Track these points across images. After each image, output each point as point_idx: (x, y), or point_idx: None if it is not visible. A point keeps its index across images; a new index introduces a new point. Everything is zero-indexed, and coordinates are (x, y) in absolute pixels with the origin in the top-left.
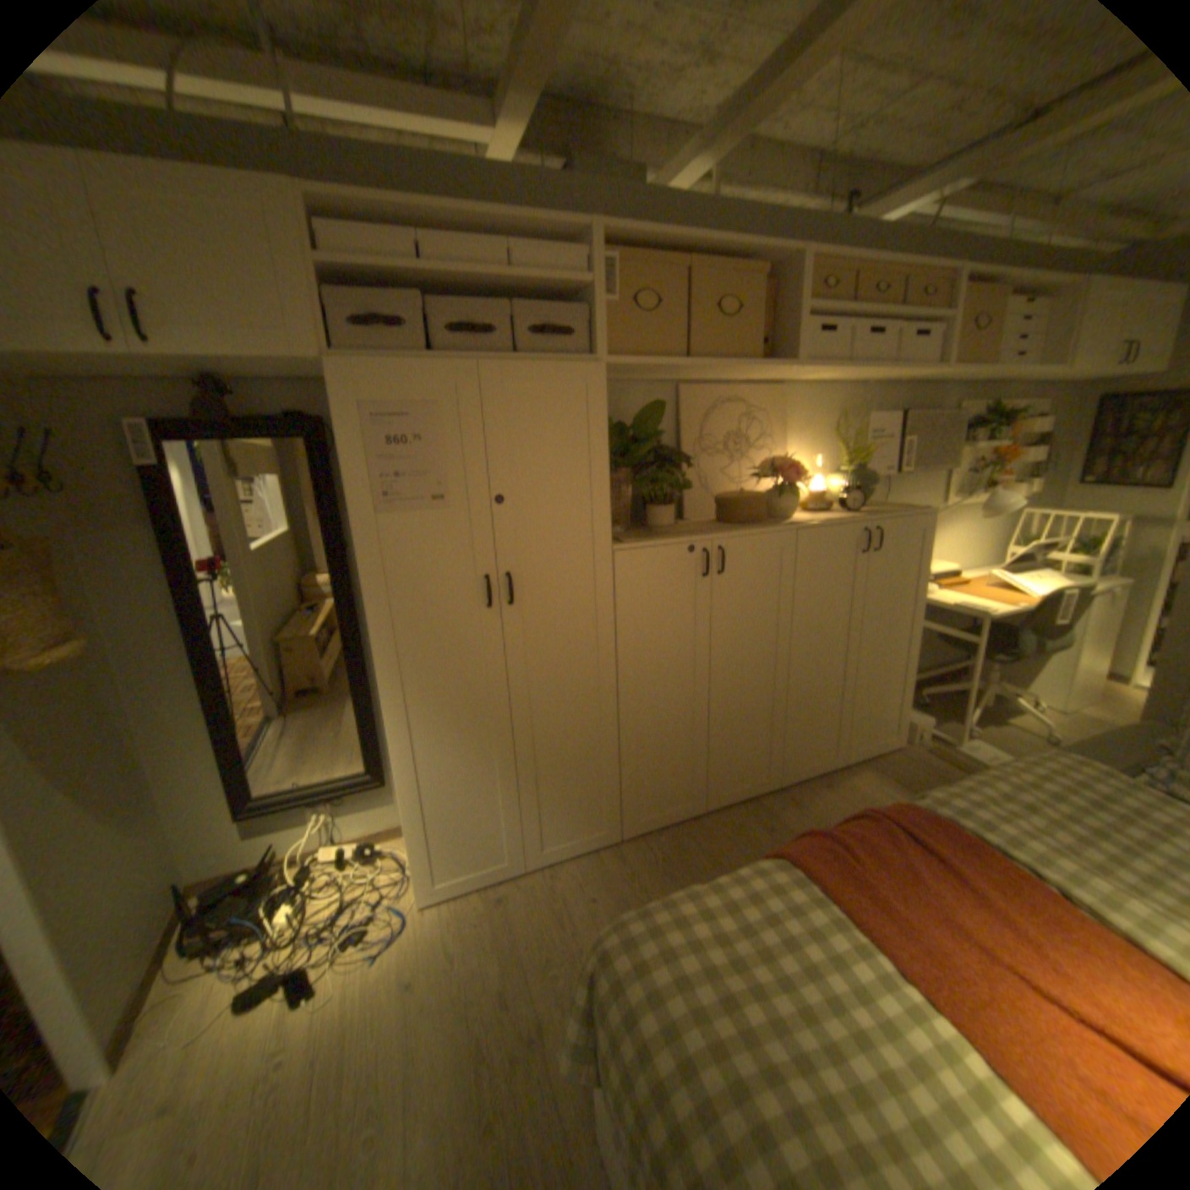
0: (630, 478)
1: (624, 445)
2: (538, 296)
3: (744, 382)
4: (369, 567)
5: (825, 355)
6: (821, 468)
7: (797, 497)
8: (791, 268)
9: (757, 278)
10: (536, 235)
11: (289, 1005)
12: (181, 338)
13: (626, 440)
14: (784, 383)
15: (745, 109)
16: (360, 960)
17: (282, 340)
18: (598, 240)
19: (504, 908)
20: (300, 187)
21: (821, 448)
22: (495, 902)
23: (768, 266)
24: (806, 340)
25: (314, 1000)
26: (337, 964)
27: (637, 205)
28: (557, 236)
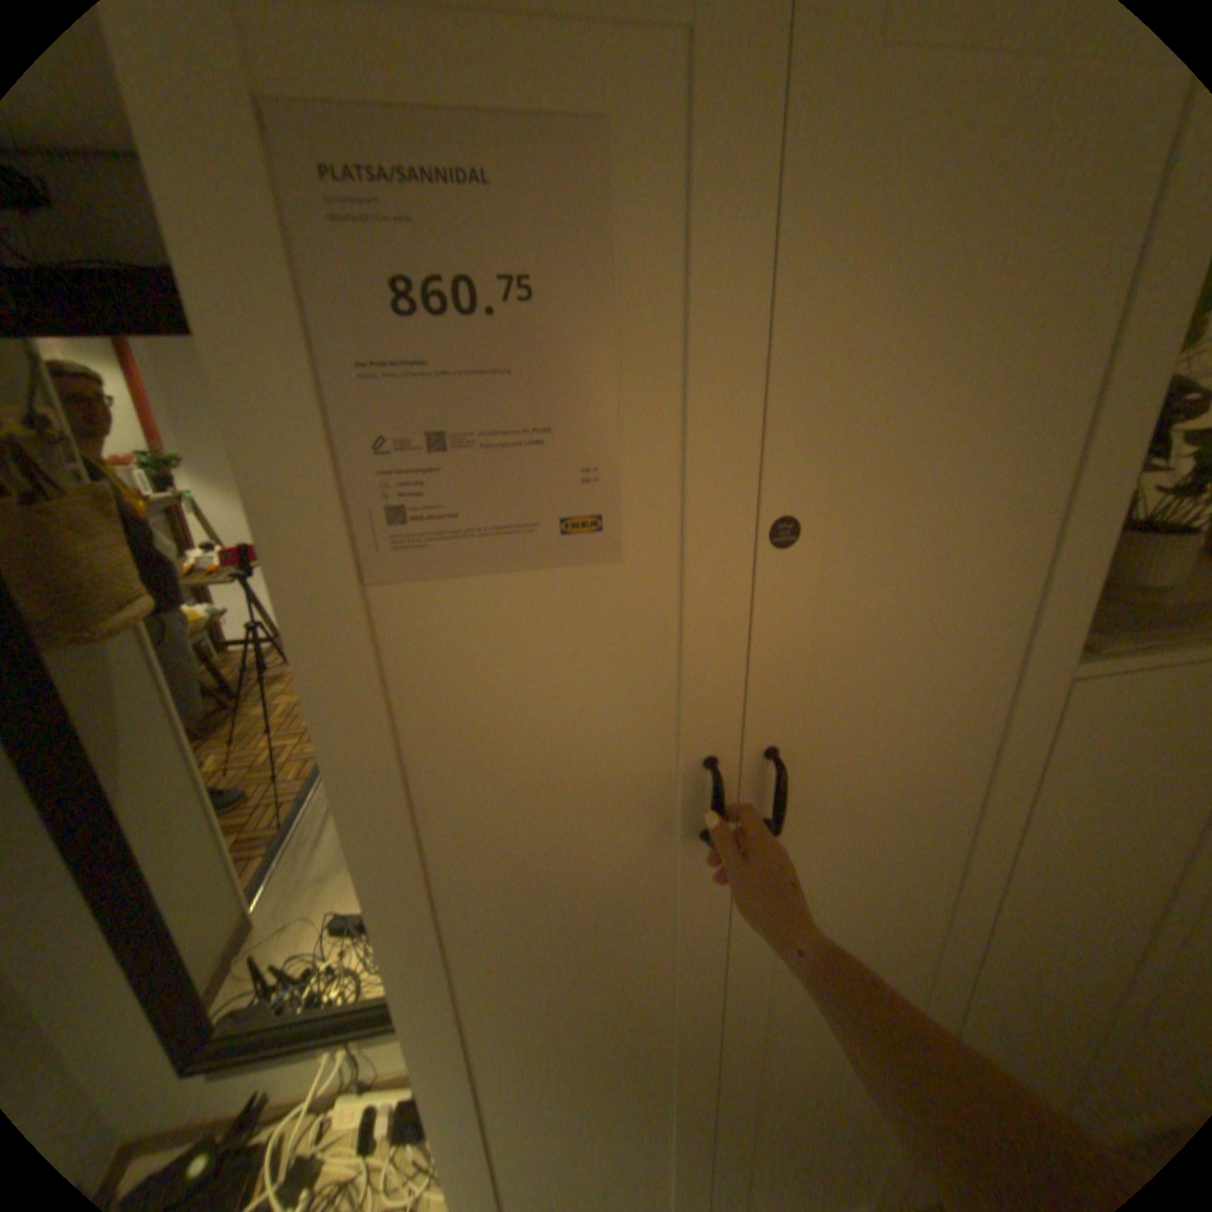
0: None
1: None
2: None
3: None
4: (350, 751)
5: None
6: None
7: None
8: None
9: None
10: None
11: None
12: None
13: None
14: None
15: None
16: None
17: None
18: None
19: None
20: None
21: None
22: None
23: None
24: None
25: None
26: None
27: None
28: None
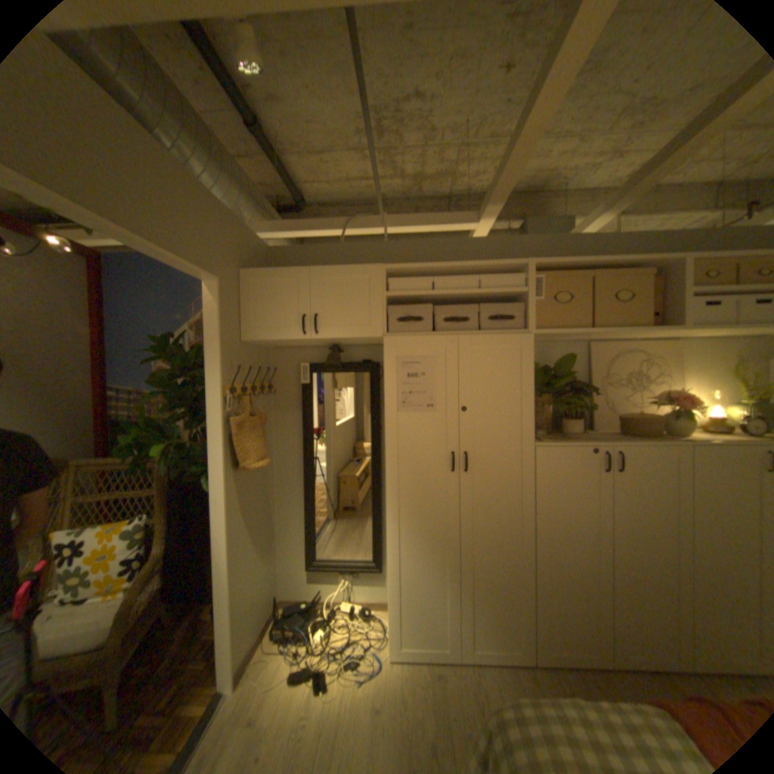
0: (550, 401)
1: (547, 380)
2: (495, 300)
3: (644, 340)
4: (390, 441)
5: (711, 321)
6: (719, 401)
7: (693, 422)
8: (675, 269)
9: (647, 277)
10: (495, 271)
11: (312, 694)
12: (329, 332)
13: (549, 377)
14: (680, 340)
15: (632, 188)
16: (353, 683)
17: (367, 331)
18: (531, 270)
19: (443, 686)
20: (384, 268)
21: (721, 385)
22: (437, 678)
23: (654, 270)
24: (690, 312)
25: (325, 697)
26: (340, 680)
27: (560, 246)
28: (507, 270)
